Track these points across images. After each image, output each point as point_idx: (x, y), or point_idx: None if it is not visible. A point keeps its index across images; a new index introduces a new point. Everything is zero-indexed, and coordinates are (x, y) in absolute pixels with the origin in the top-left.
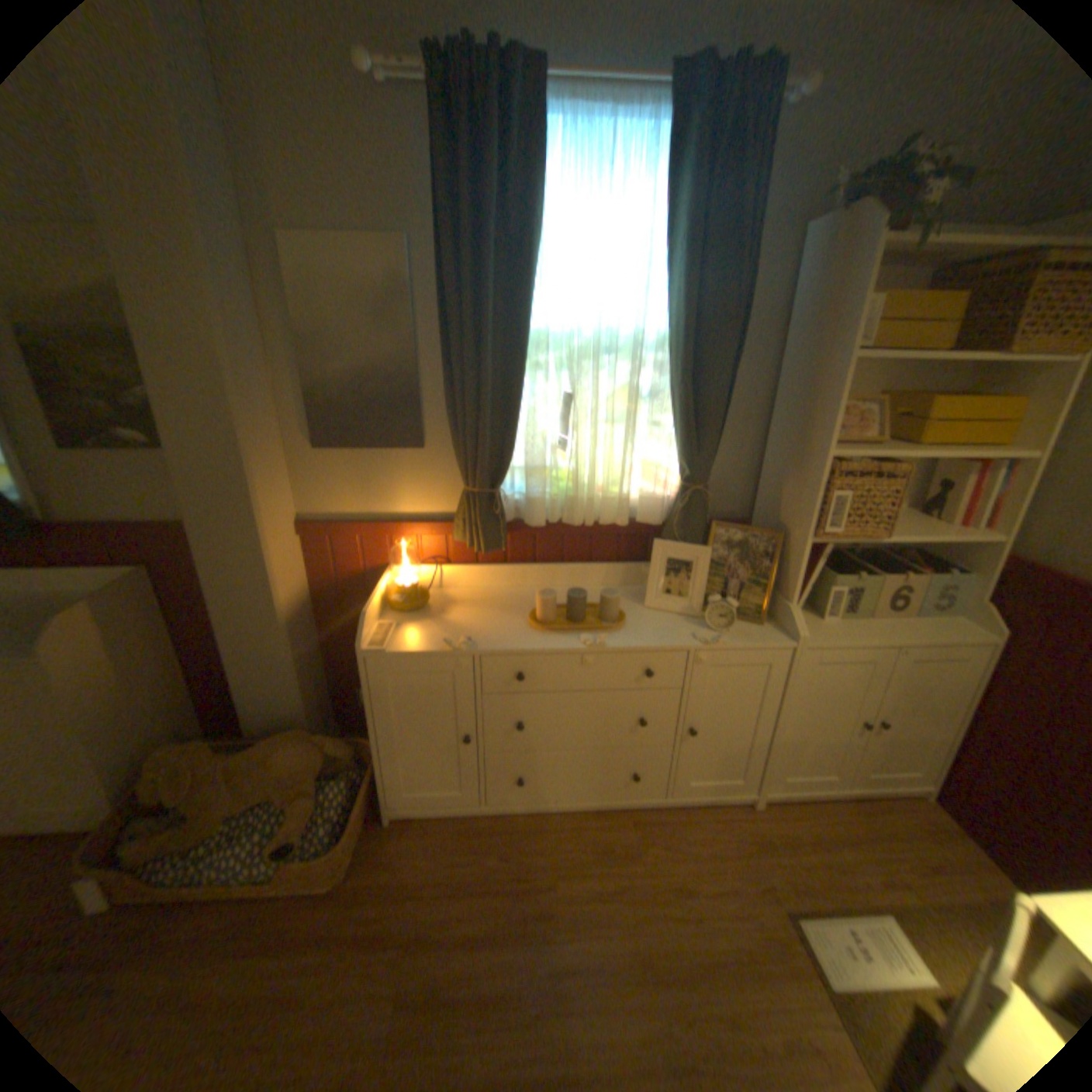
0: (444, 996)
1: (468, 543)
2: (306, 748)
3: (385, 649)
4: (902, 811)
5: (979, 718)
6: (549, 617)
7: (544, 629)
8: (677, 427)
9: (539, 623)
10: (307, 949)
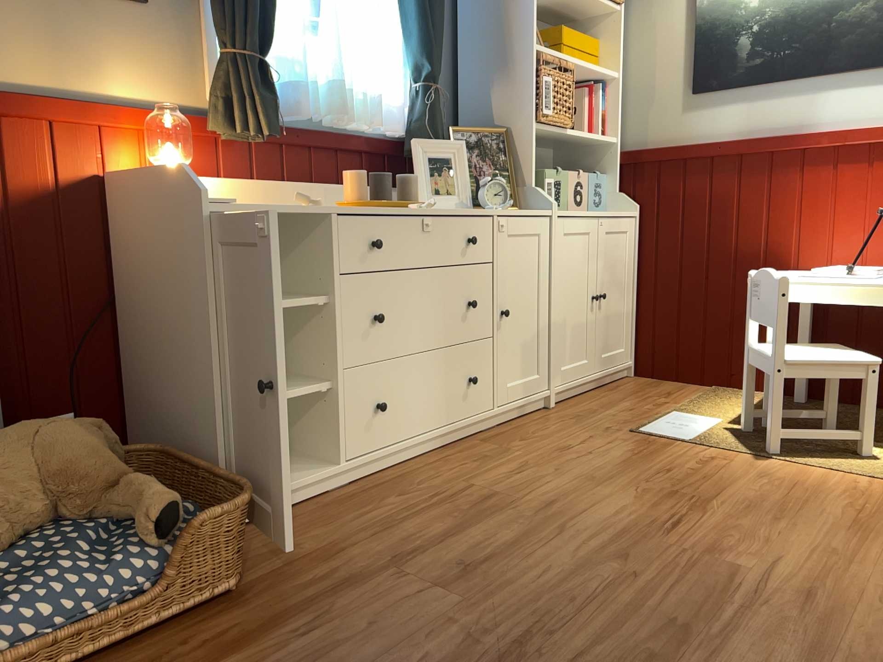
0: (472, 560)
1: (240, 122)
2: (80, 423)
3: (233, 200)
4: (622, 382)
5: (639, 281)
6: (364, 196)
7: (370, 201)
8: (411, 25)
9: (359, 201)
10: (271, 626)
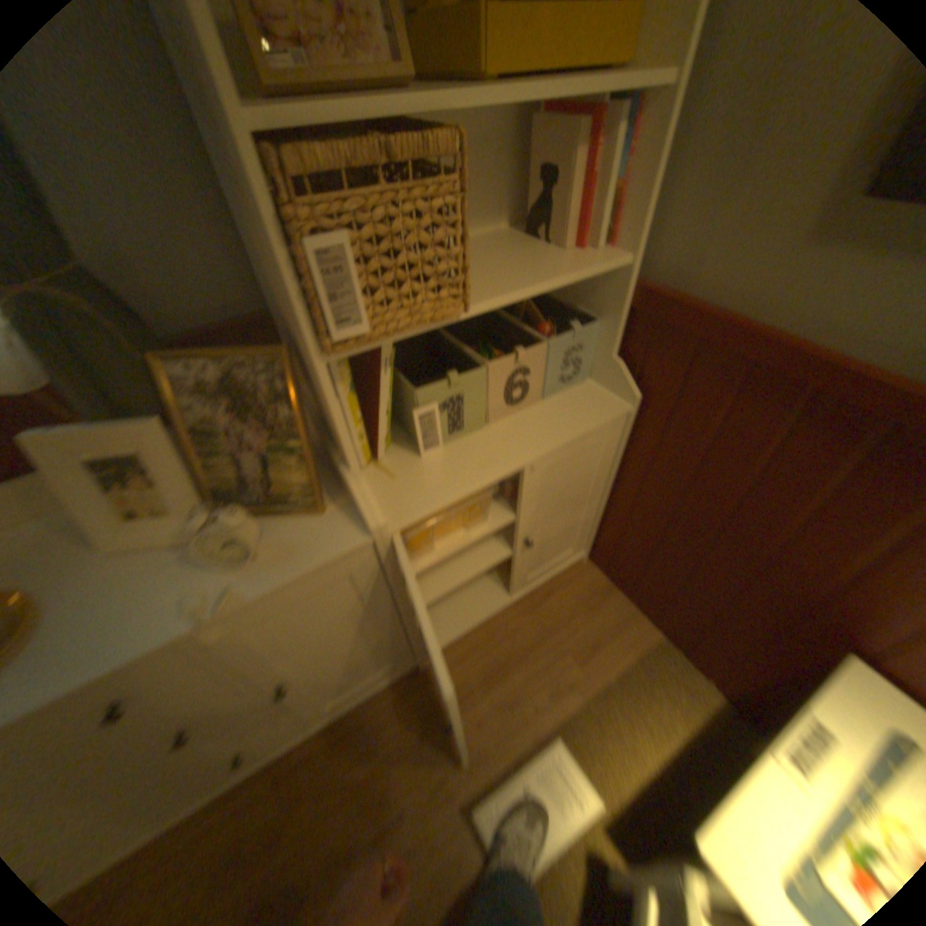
0: None
1: None
2: None
3: None
4: (560, 583)
5: (616, 486)
6: None
7: None
8: None
9: None
10: None
